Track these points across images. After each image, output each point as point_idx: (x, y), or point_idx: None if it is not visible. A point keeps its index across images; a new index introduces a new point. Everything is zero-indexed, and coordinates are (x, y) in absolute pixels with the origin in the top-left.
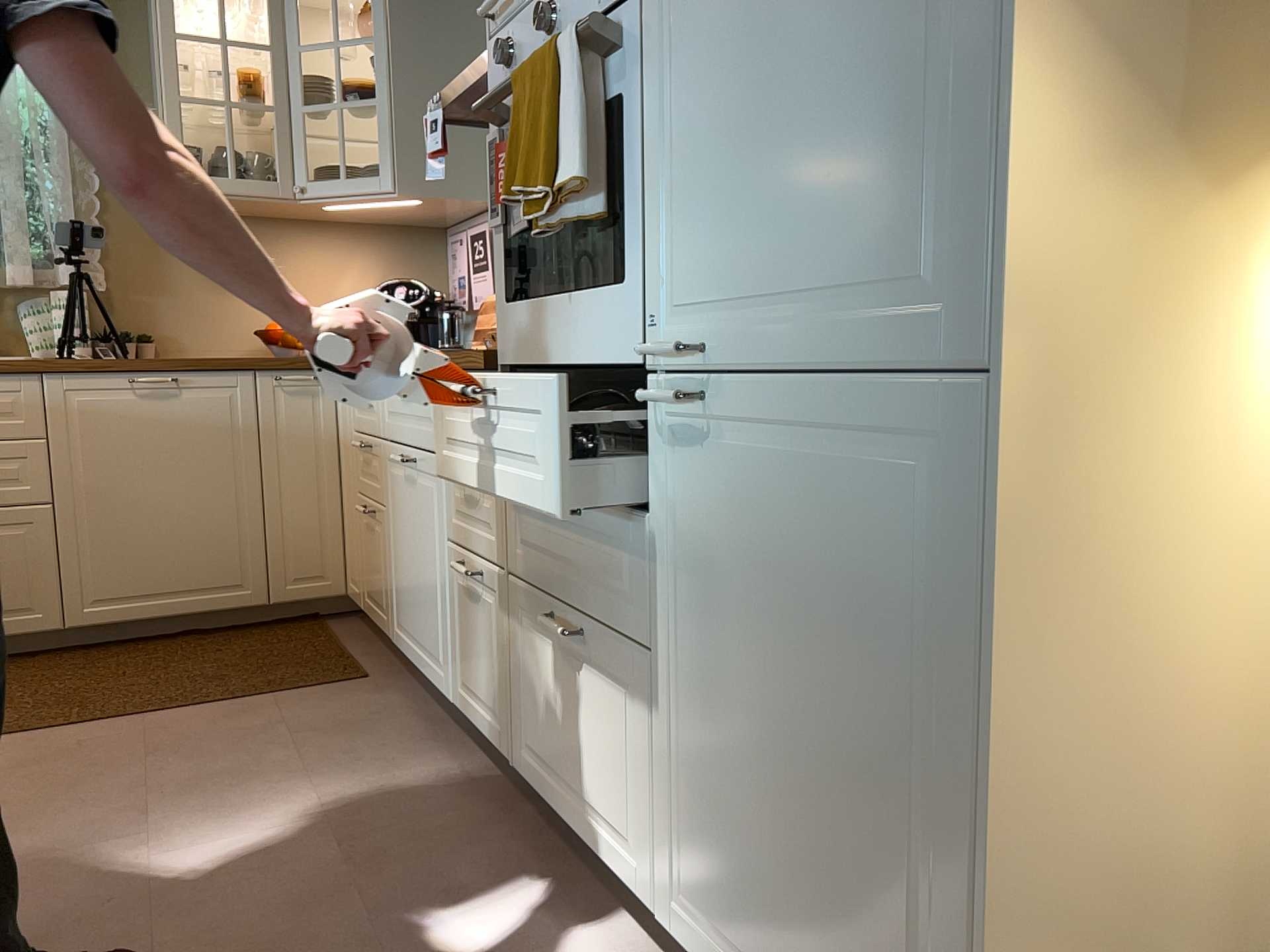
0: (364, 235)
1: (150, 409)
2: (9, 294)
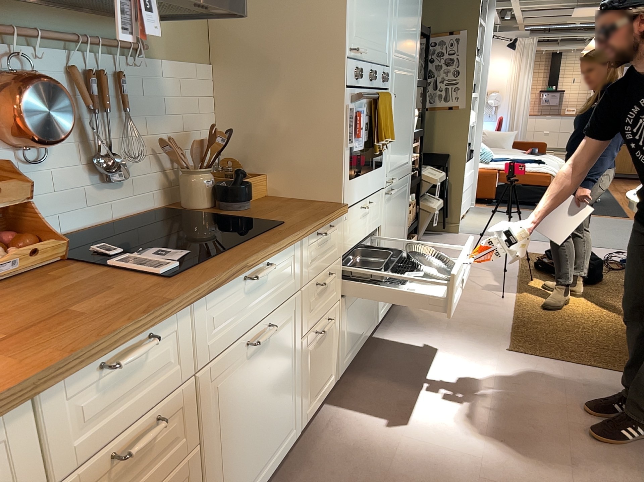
0: None
1: None
2: None
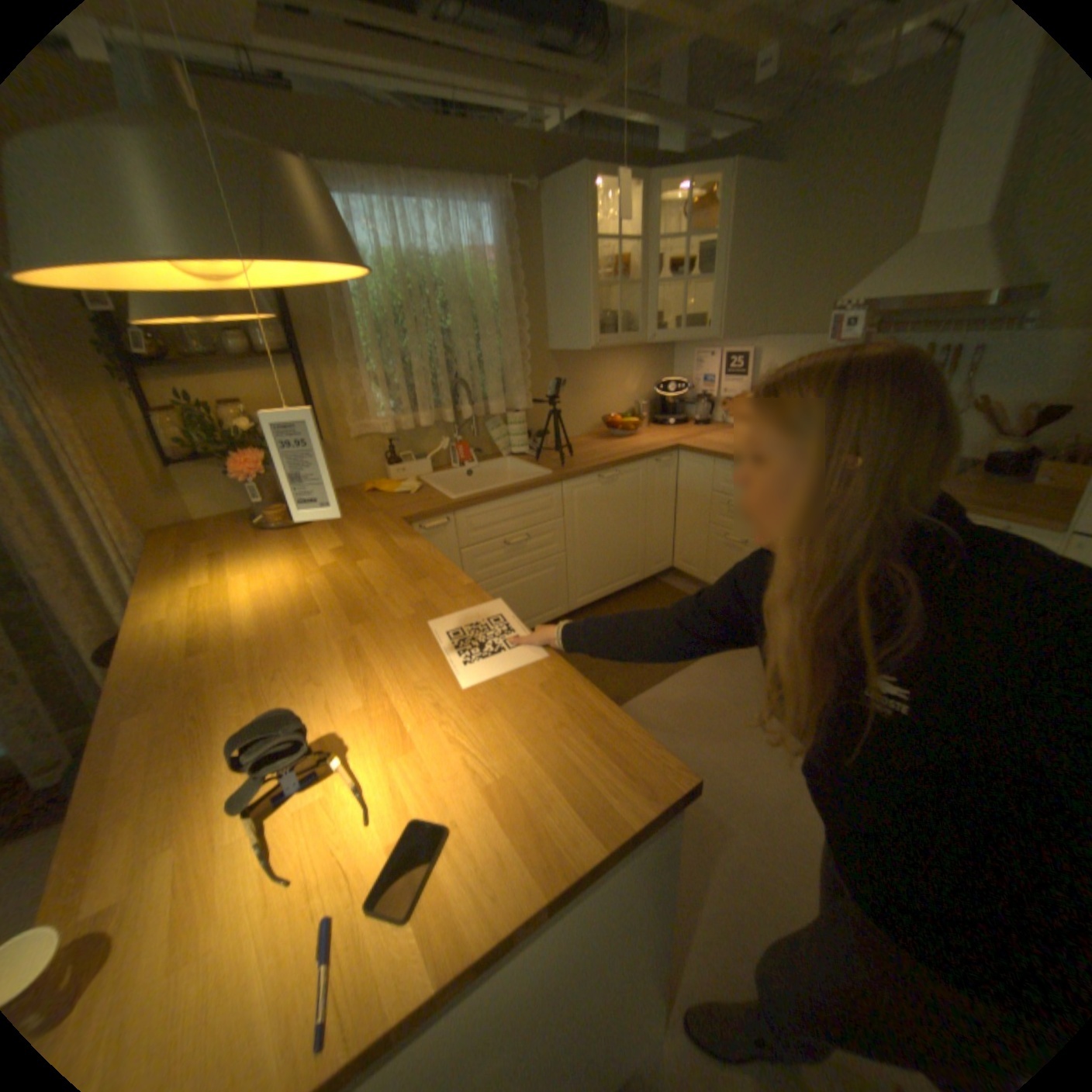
0: (637, 351)
1: (605, 492)
2: (479, 418)
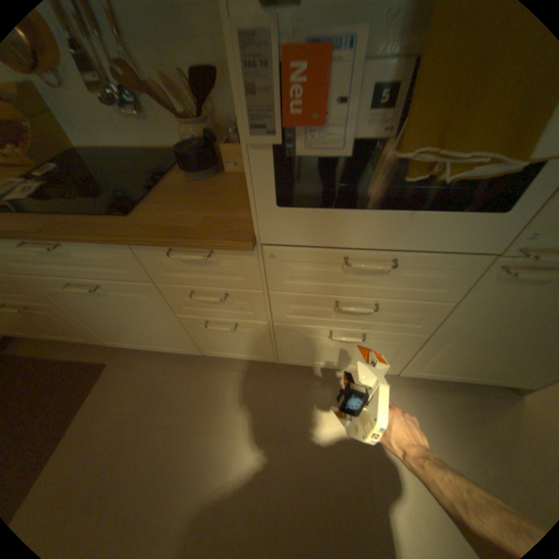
0: None
1: None
2: None
